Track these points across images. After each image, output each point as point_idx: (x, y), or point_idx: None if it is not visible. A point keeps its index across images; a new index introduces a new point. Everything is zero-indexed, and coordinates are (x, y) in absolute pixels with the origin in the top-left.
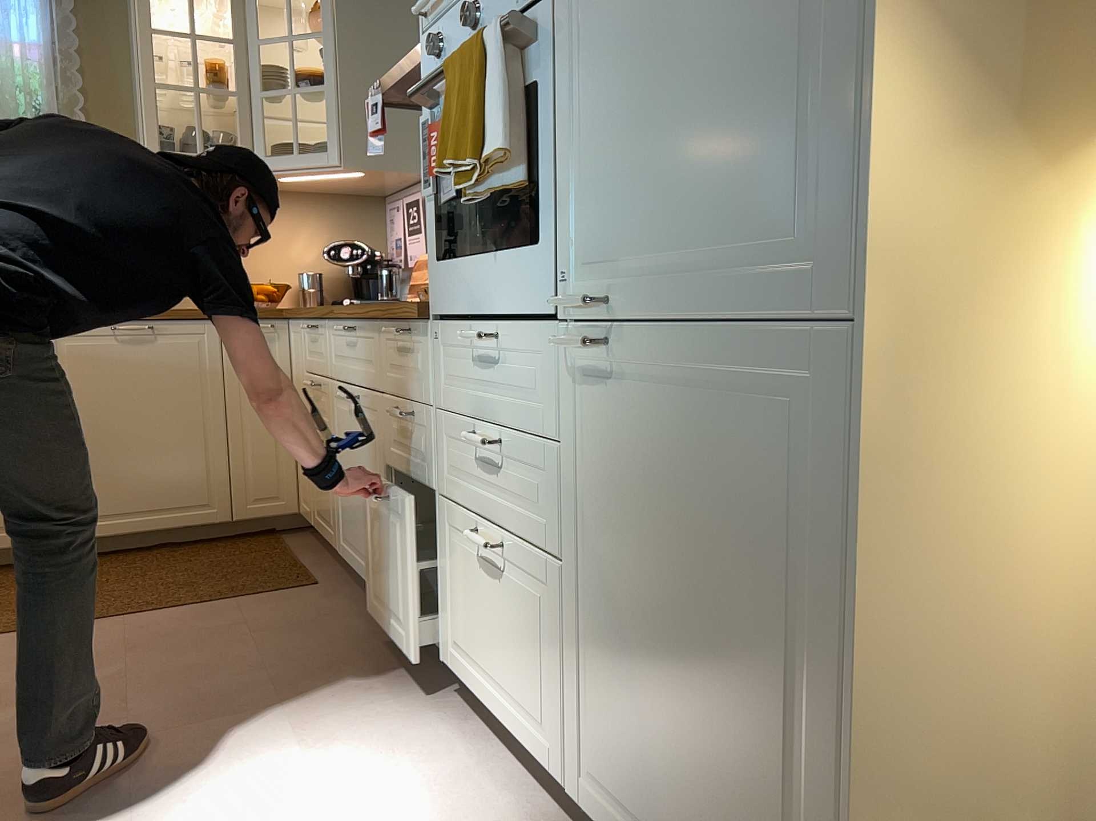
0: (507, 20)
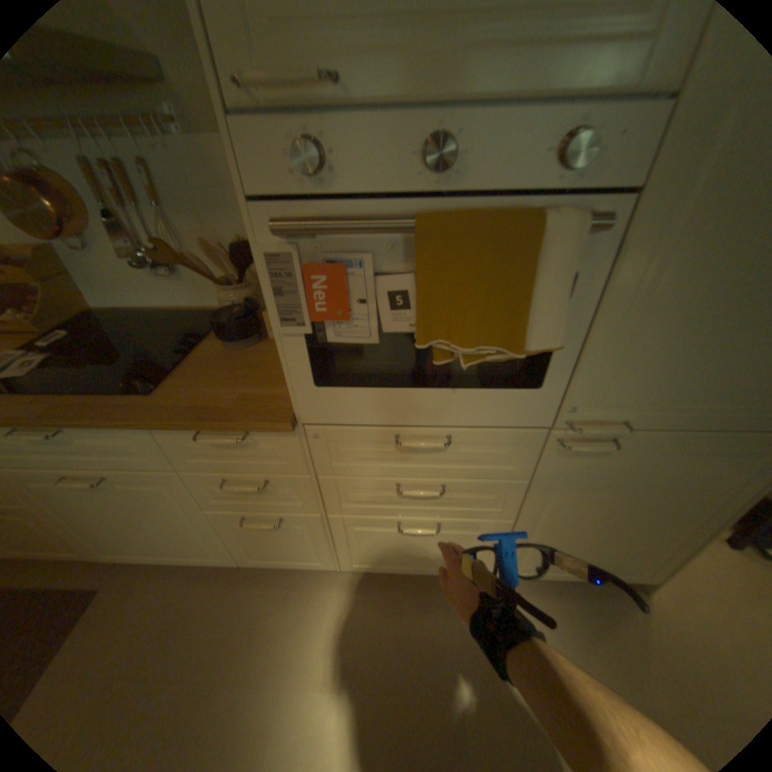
0: (596, 219)
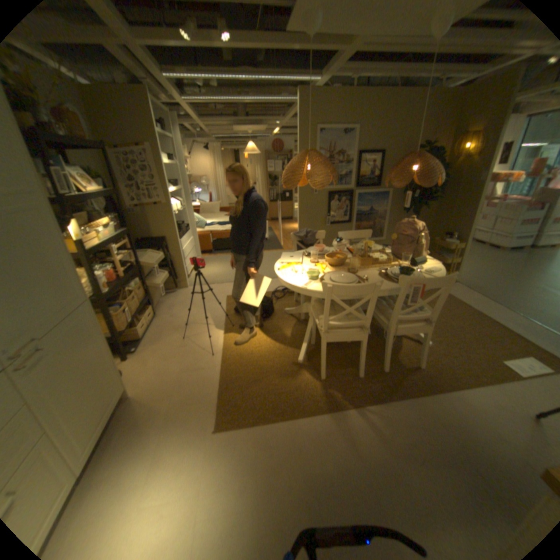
0: None
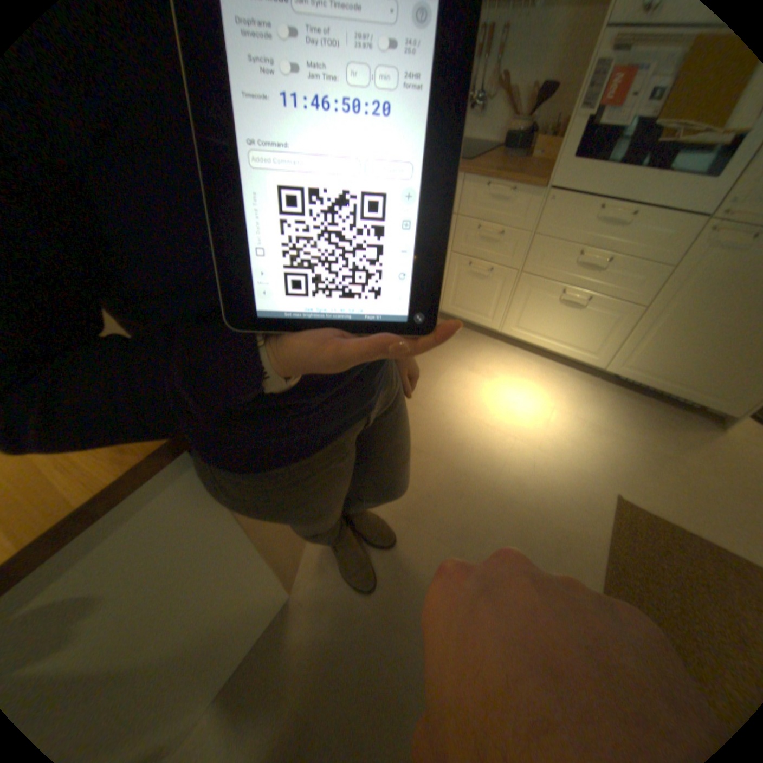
0: None
